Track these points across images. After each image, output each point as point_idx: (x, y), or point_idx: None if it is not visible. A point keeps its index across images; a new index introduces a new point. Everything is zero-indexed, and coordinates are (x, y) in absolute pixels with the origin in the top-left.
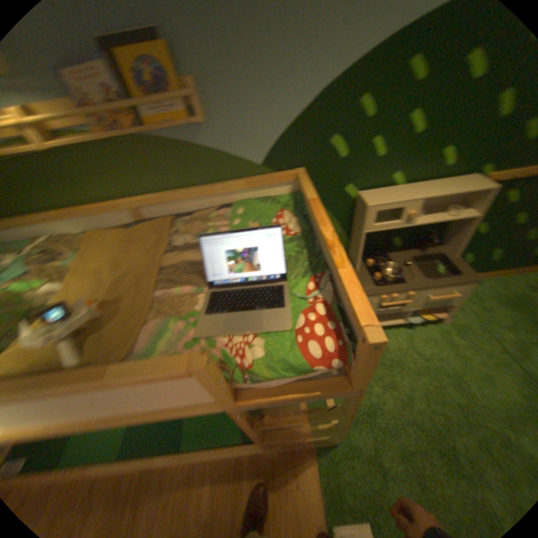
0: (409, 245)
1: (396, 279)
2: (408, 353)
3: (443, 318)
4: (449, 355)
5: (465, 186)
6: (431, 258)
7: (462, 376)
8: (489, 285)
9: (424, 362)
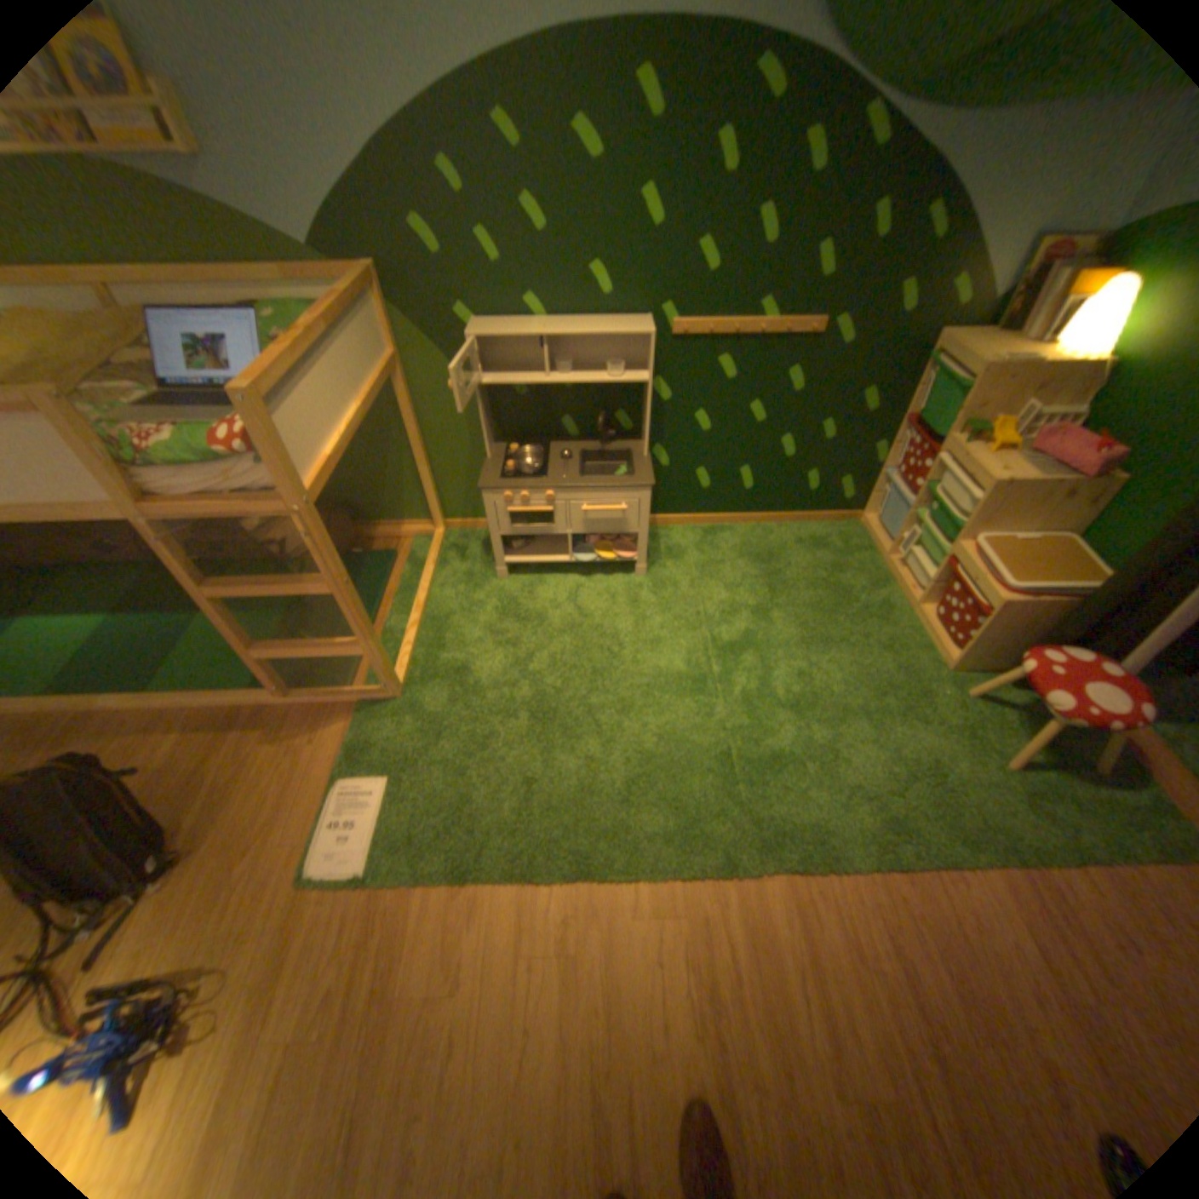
0: (588, 435)
1: (532, 473)
2: (562, 607)
3: (628, 560)
4: (620, 613)
5: (614, 329)
6: (613, 458)
7: (621, 639)
8: (741, 533)
9: (578, 619)
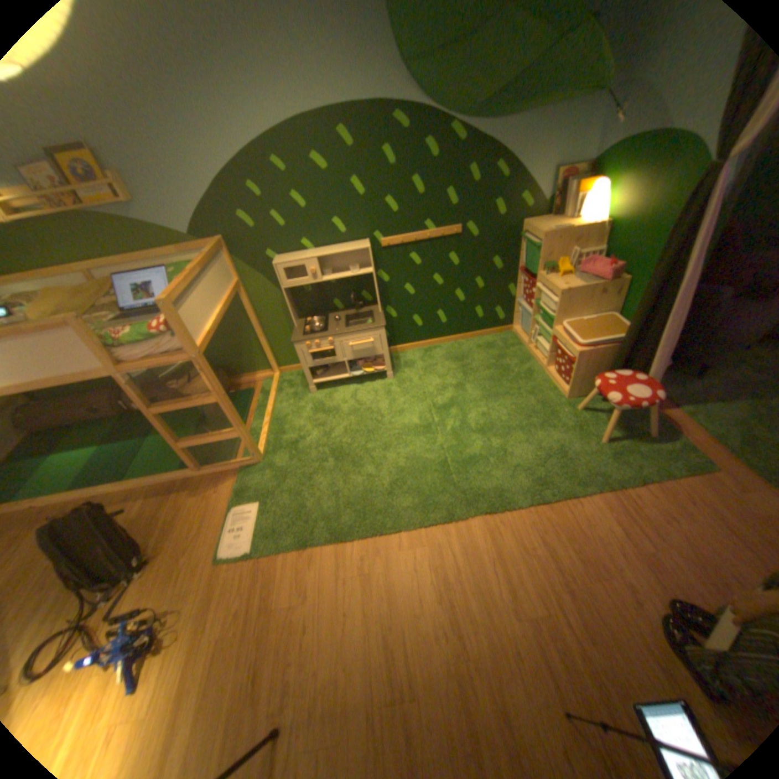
0: (348, 307)
1: (319, 330)
2: (348, 402)
3: (381, 370)
4: (380, 400)
5: (349, 249)
6: (363, 316)
7: (382, 413)
8: (445, 348)
9: (357, 407)
